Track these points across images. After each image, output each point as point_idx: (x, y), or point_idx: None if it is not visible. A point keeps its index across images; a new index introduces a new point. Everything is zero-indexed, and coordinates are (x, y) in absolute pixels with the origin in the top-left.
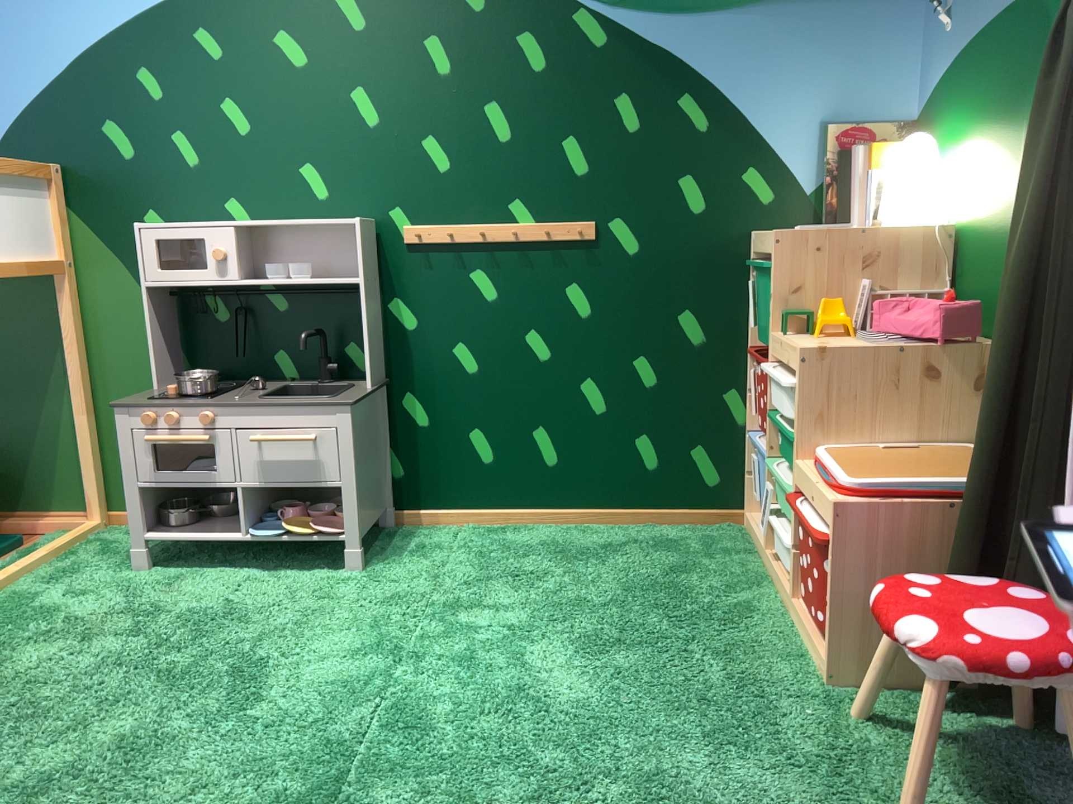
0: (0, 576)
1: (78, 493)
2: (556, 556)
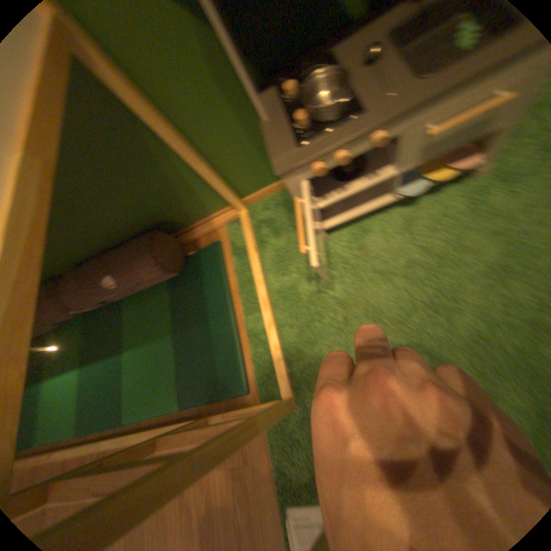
0: (260, 286)
1: (219, 201)
2: None
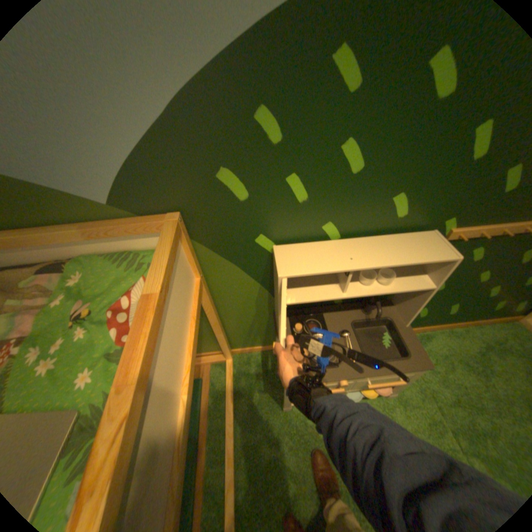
0: (229, 440)
1: (215, 348)
2: (465, 366)
